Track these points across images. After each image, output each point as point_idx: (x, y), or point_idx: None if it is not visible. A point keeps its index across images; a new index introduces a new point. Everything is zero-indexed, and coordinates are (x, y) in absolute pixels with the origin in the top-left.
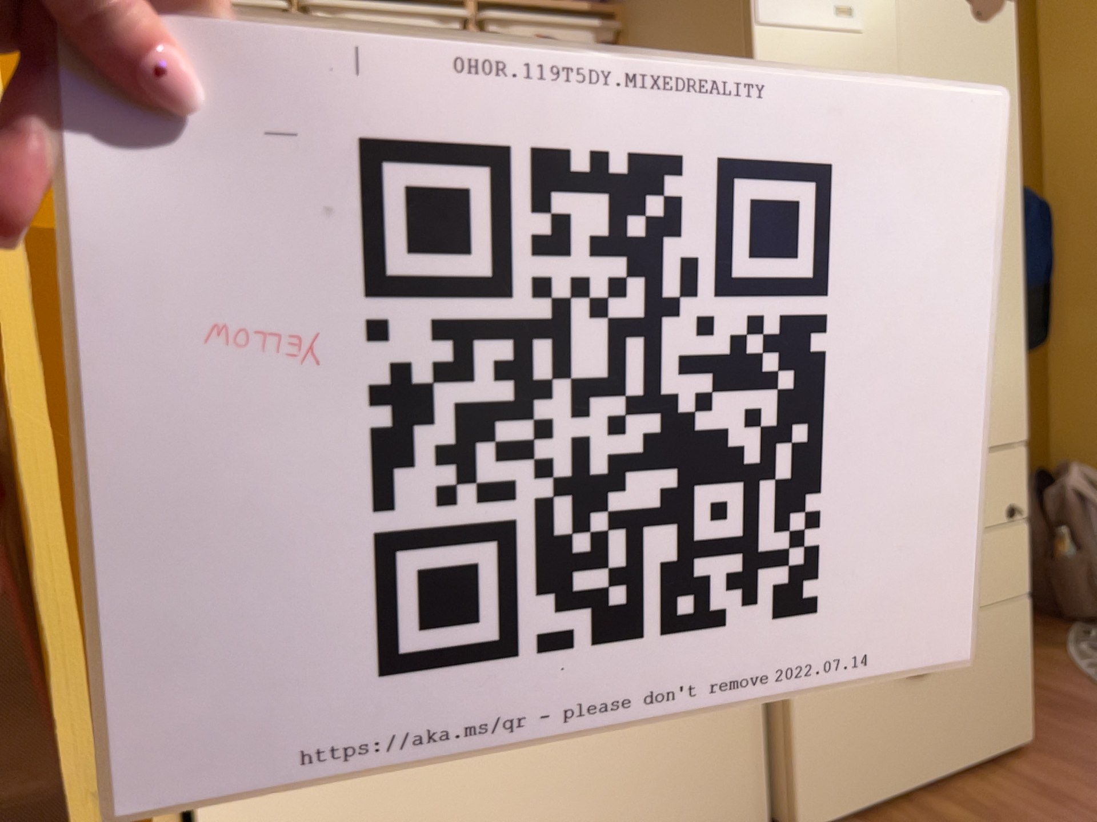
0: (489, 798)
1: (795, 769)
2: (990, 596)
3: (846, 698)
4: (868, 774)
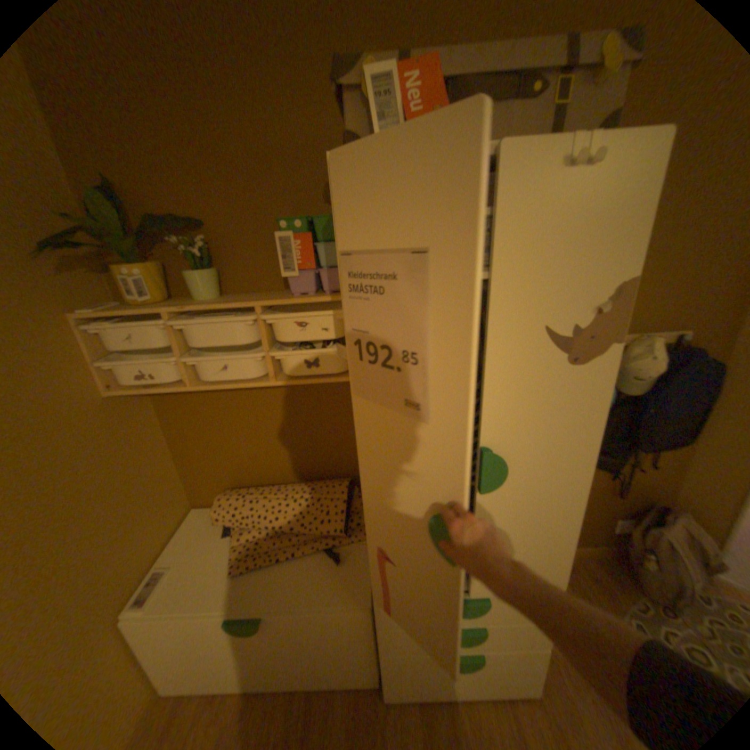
0: (242, 659)
1: (383, 682)
2: (515, 648)
3: (412, 670)
4: (423, 692)
